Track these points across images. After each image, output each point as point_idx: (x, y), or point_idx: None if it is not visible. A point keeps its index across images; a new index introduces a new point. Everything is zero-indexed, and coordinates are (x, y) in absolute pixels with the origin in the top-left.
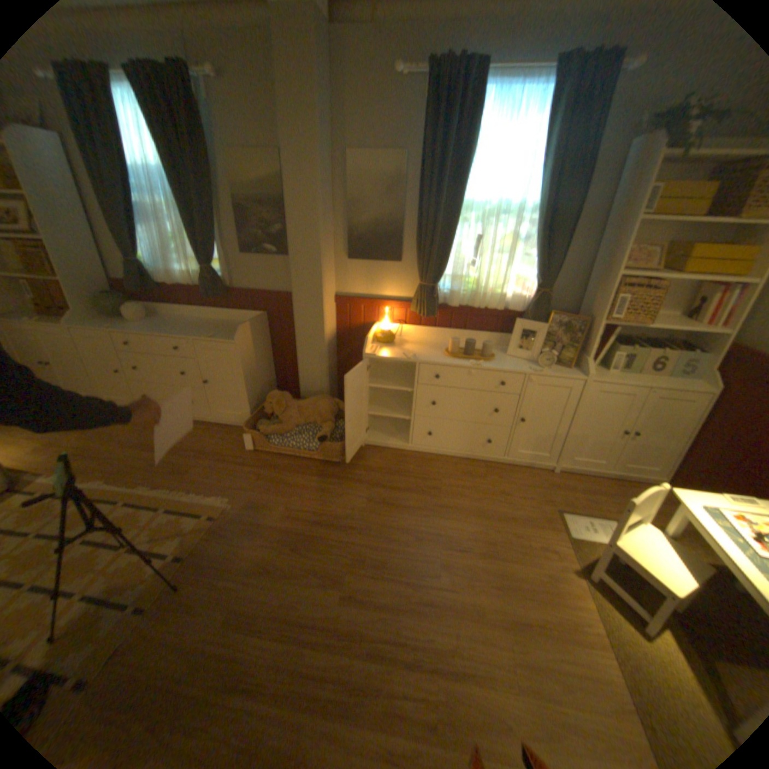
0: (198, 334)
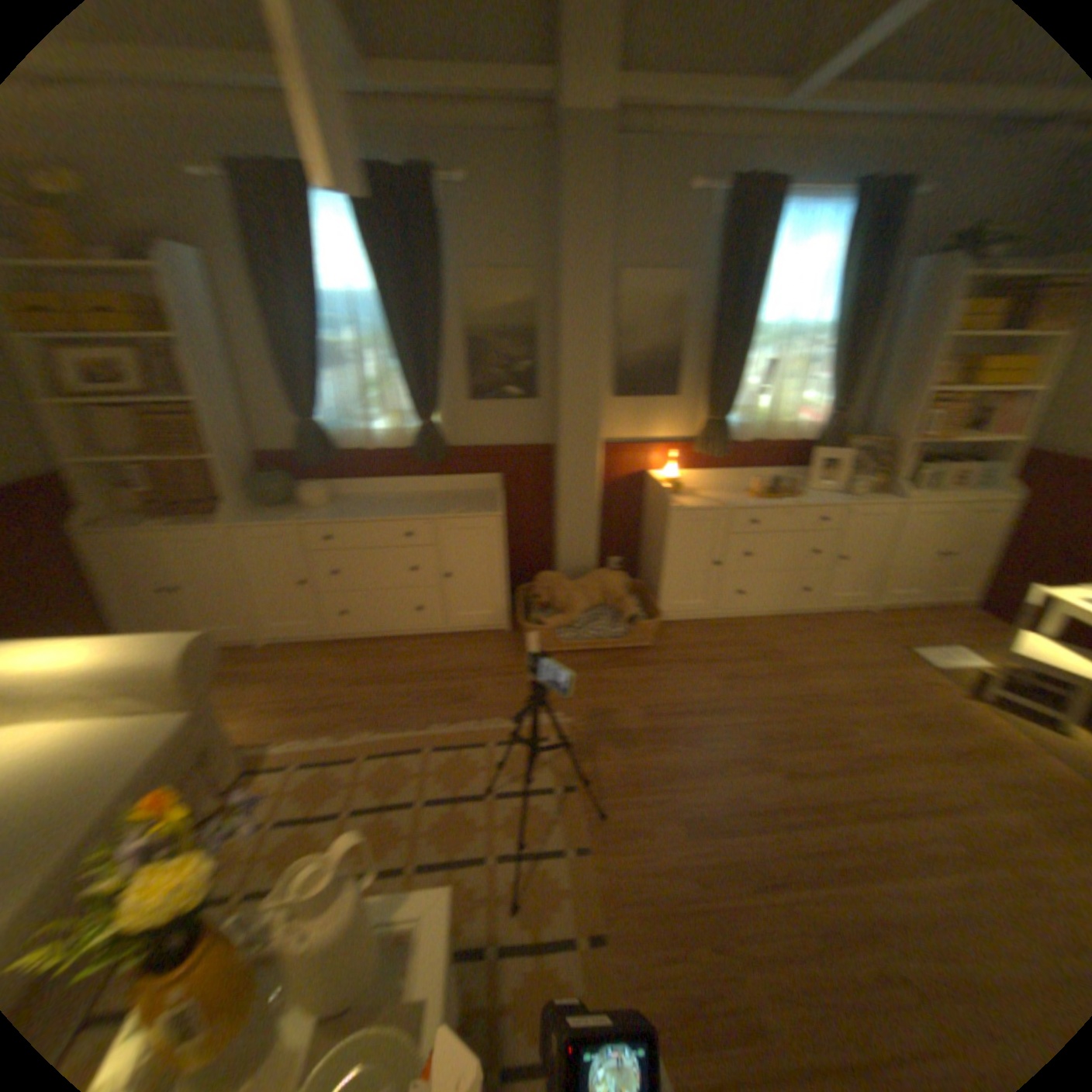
0: (440, 510)
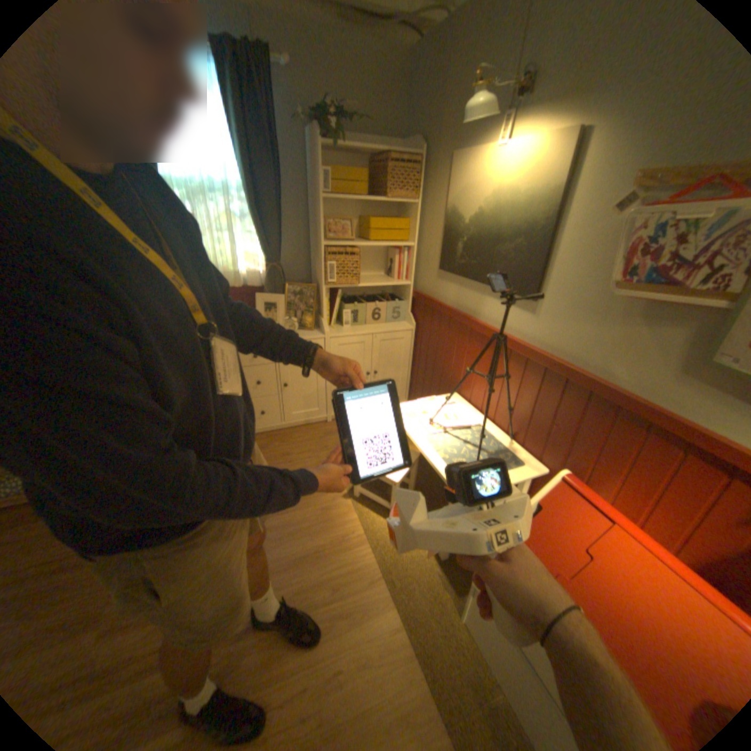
0: None
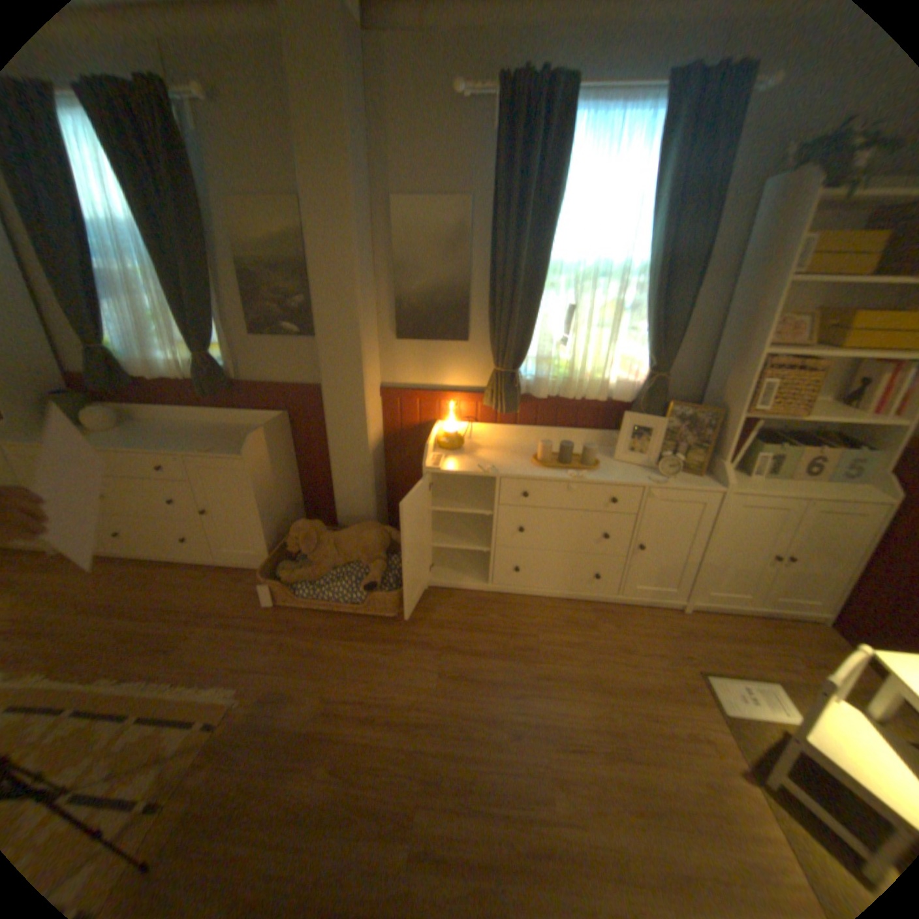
0: (192, 446)
